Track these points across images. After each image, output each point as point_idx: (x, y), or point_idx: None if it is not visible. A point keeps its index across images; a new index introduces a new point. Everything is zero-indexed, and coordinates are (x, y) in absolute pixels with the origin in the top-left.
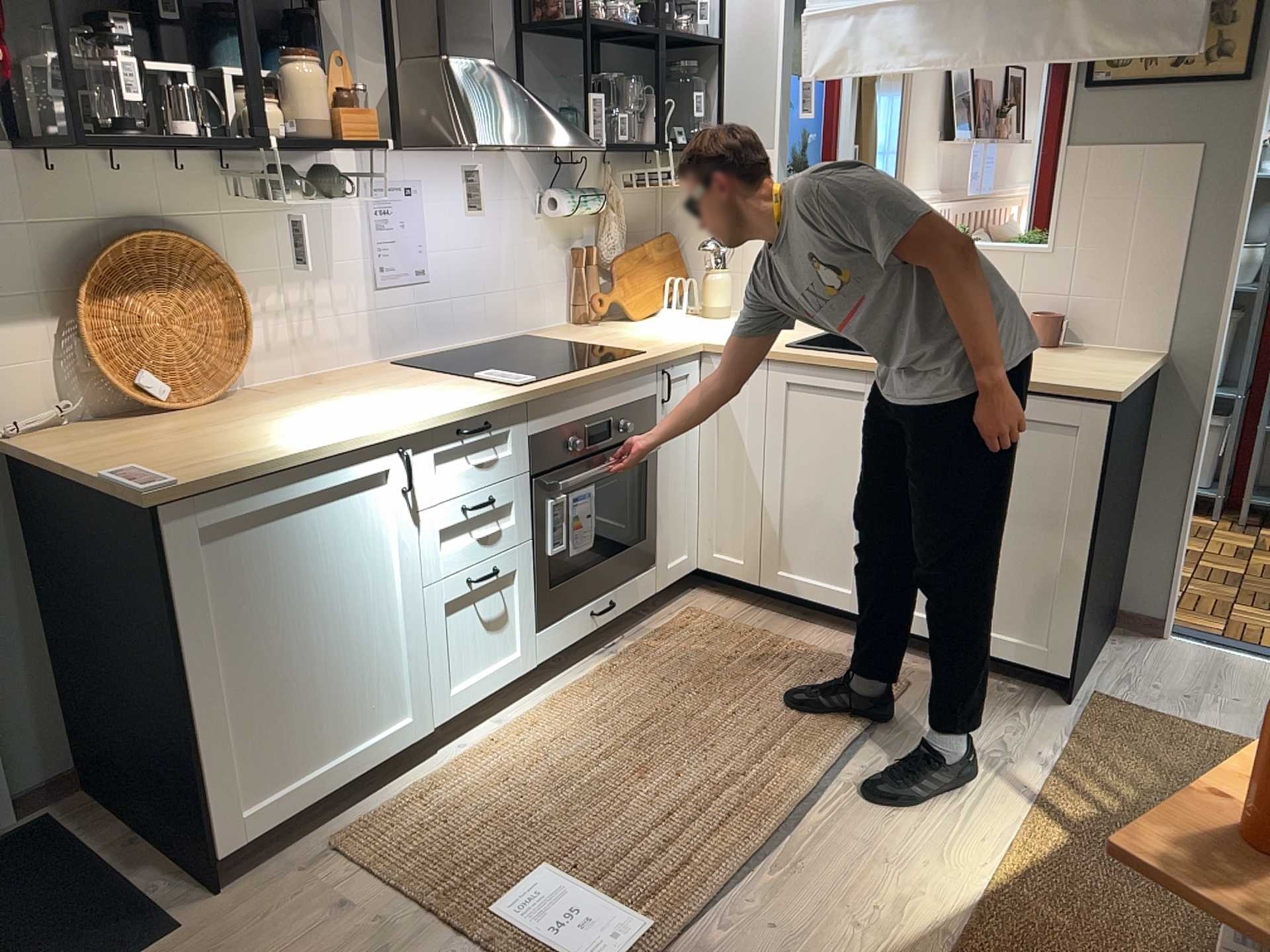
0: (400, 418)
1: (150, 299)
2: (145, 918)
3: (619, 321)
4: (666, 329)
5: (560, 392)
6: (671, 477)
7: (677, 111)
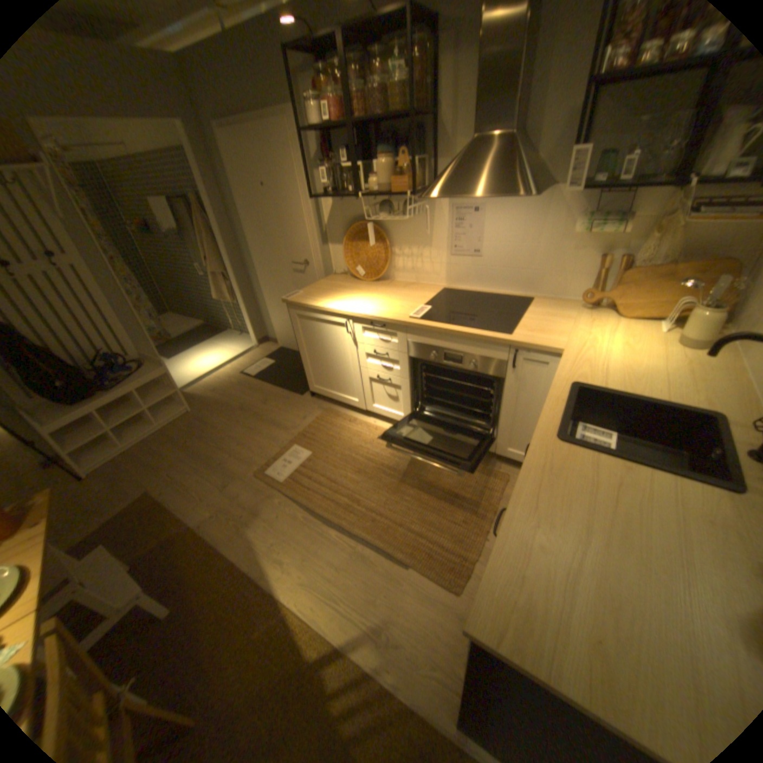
0: (354, 309)
1: (363, 243)
2: (305, 389)
3: (617, 313)
4: (602, 332)
5: (424, 329)
6: (517, 409)
7: None
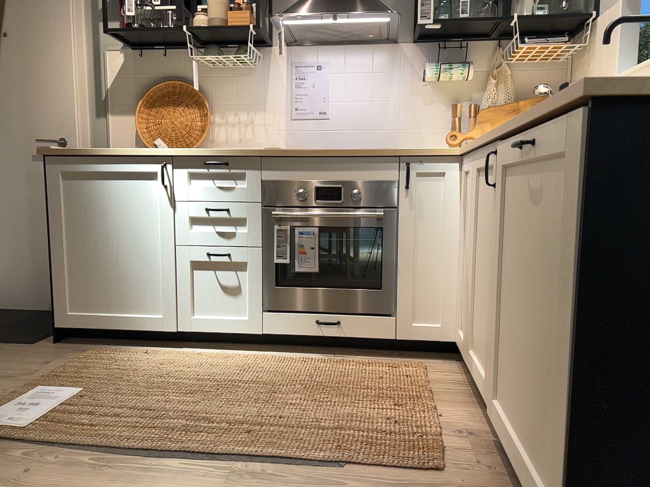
0: (176, 150)
1: (168, 109)
2: (37, 339)
3: None
4: None
5: (289, 157)
6: (420, 251)
7: (571, 1)
